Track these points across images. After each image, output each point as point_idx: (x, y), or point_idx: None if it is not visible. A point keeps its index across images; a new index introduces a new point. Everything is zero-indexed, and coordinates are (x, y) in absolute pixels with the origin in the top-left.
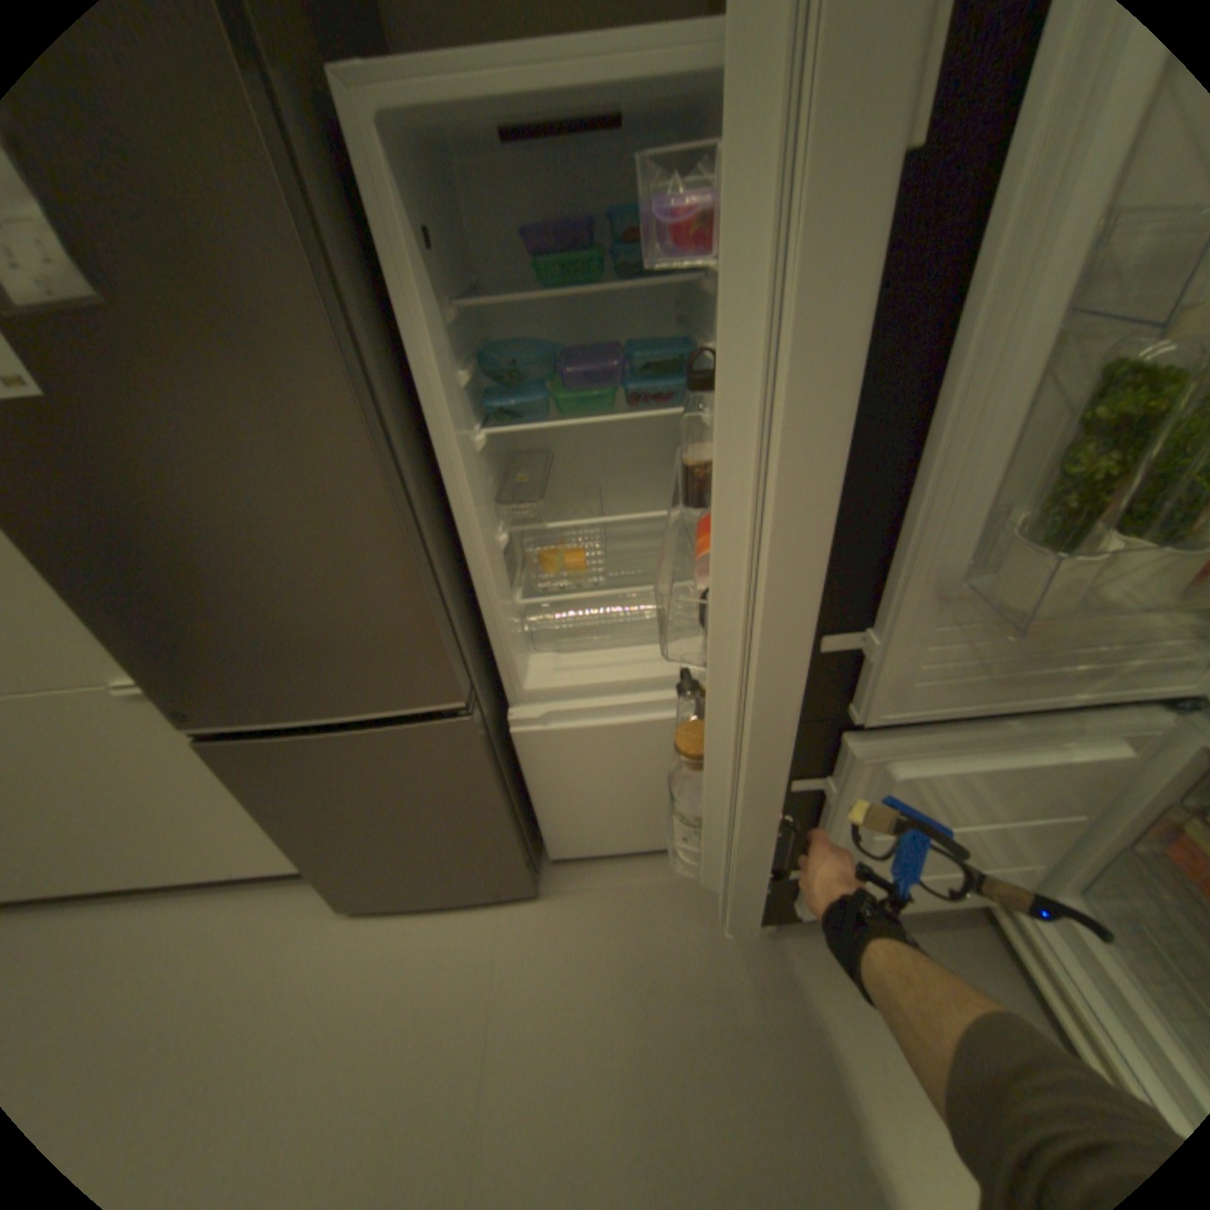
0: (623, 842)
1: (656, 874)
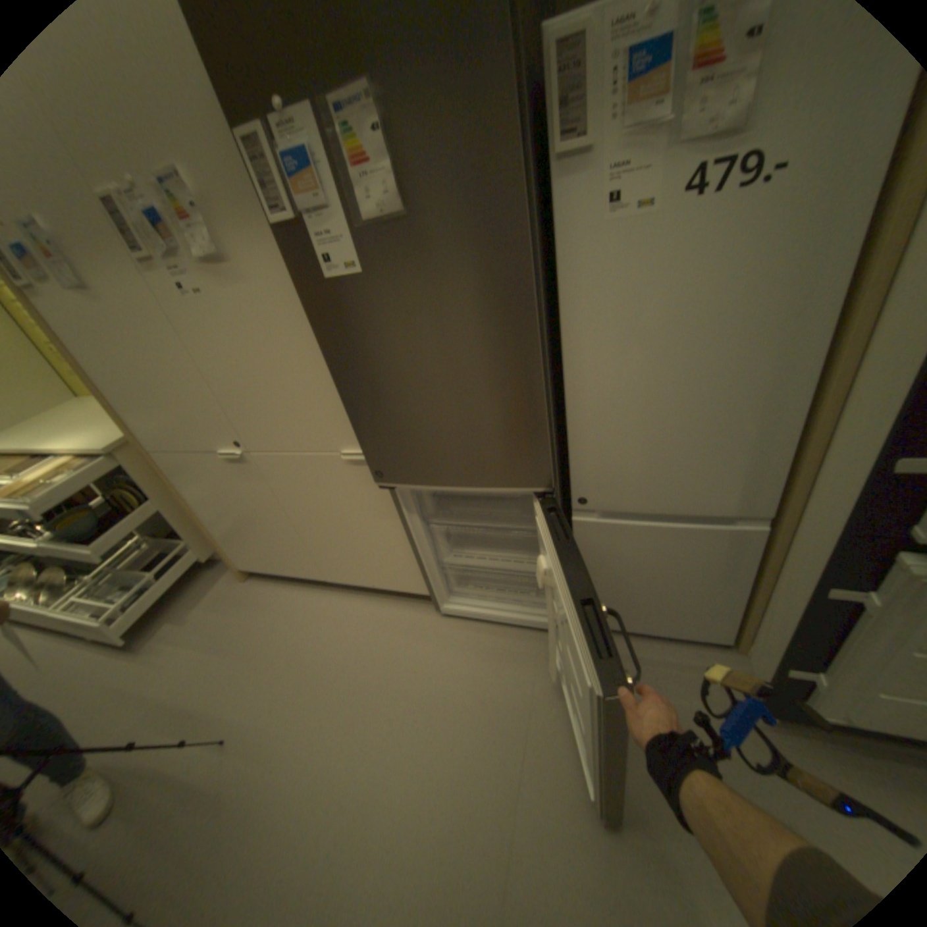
0: (642, 624)
1: (666, 656)
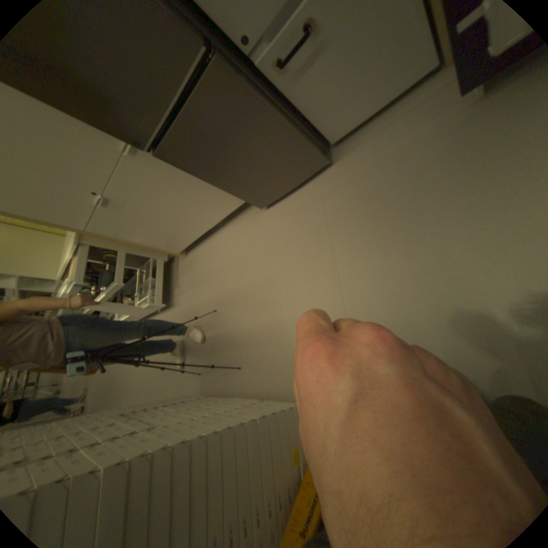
0: (366, 106)
1: (394, 114)
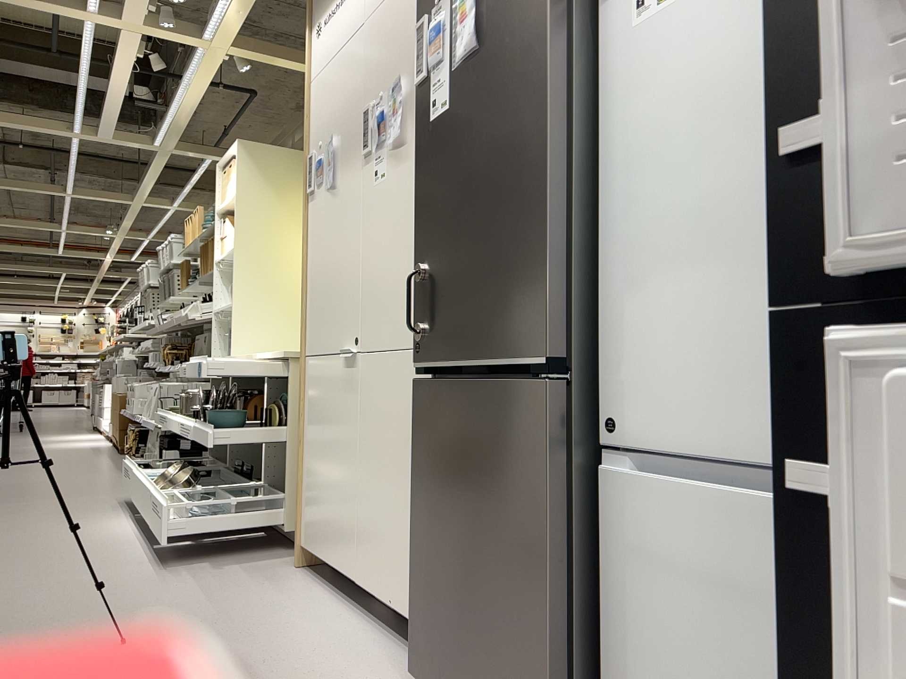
0: None
1: None
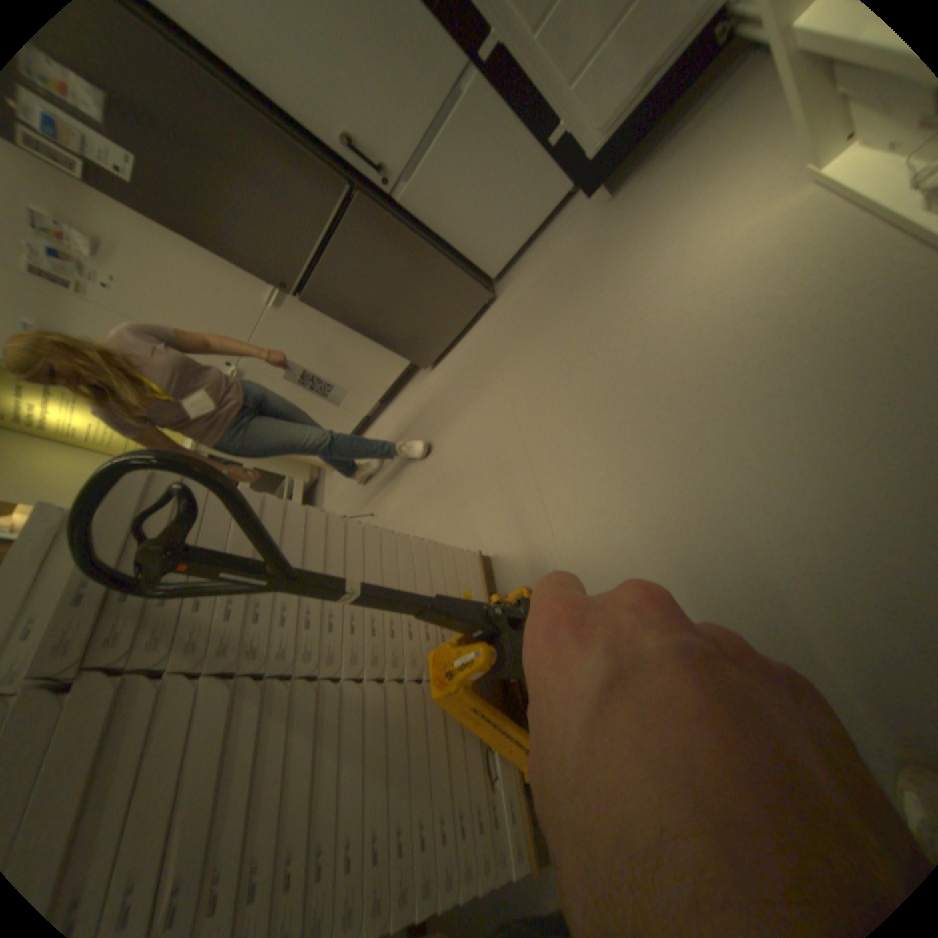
0: (516, 232)
1: (546, 235)
